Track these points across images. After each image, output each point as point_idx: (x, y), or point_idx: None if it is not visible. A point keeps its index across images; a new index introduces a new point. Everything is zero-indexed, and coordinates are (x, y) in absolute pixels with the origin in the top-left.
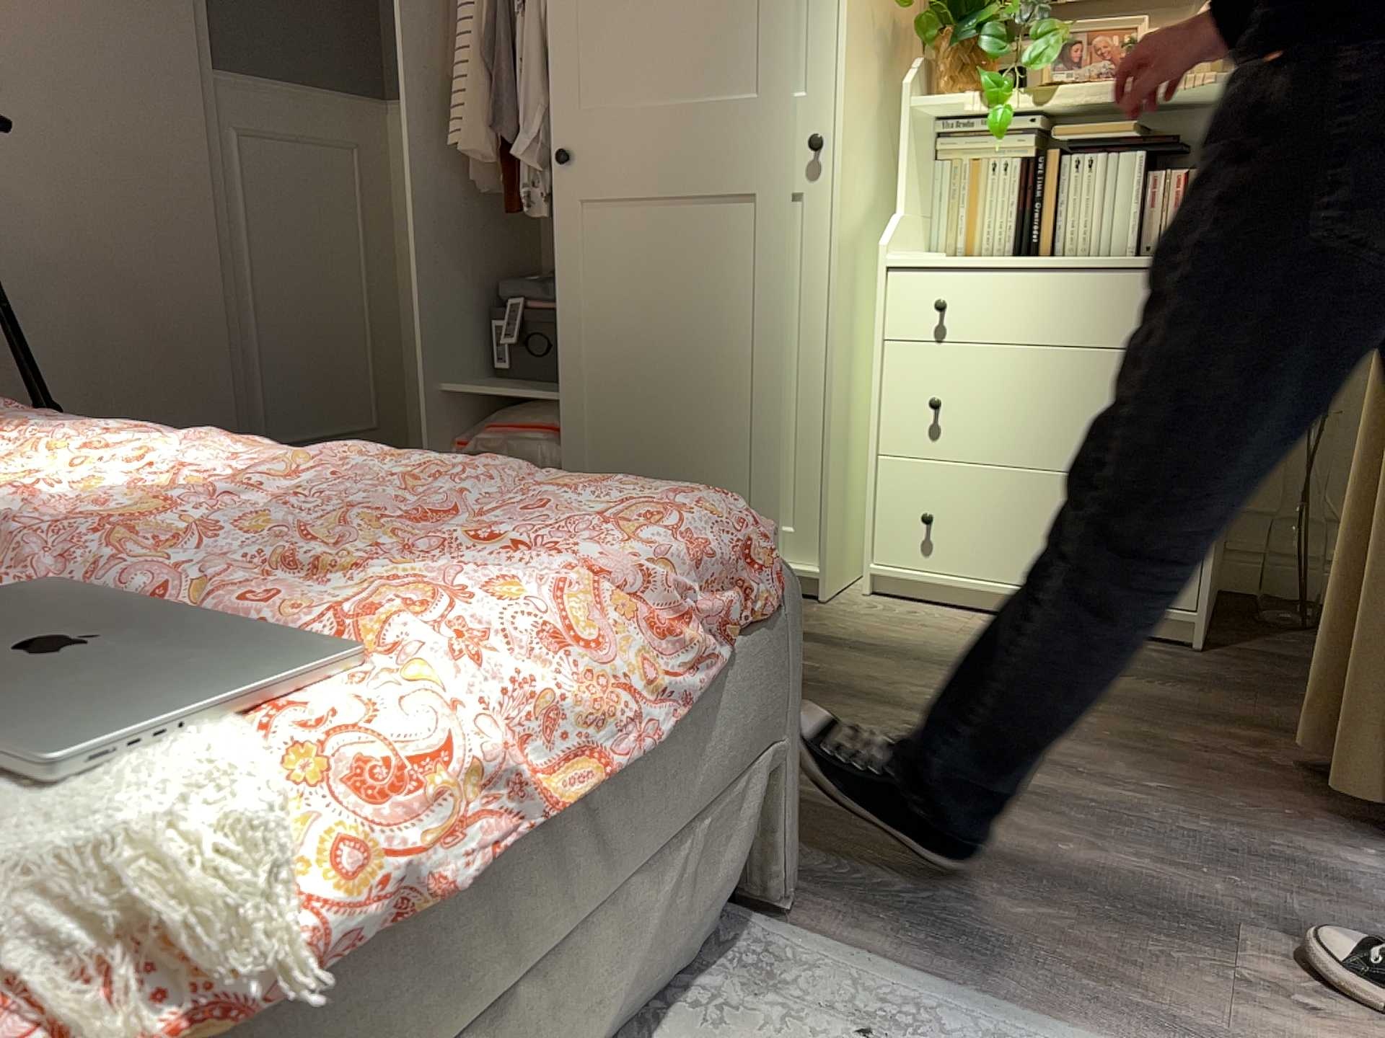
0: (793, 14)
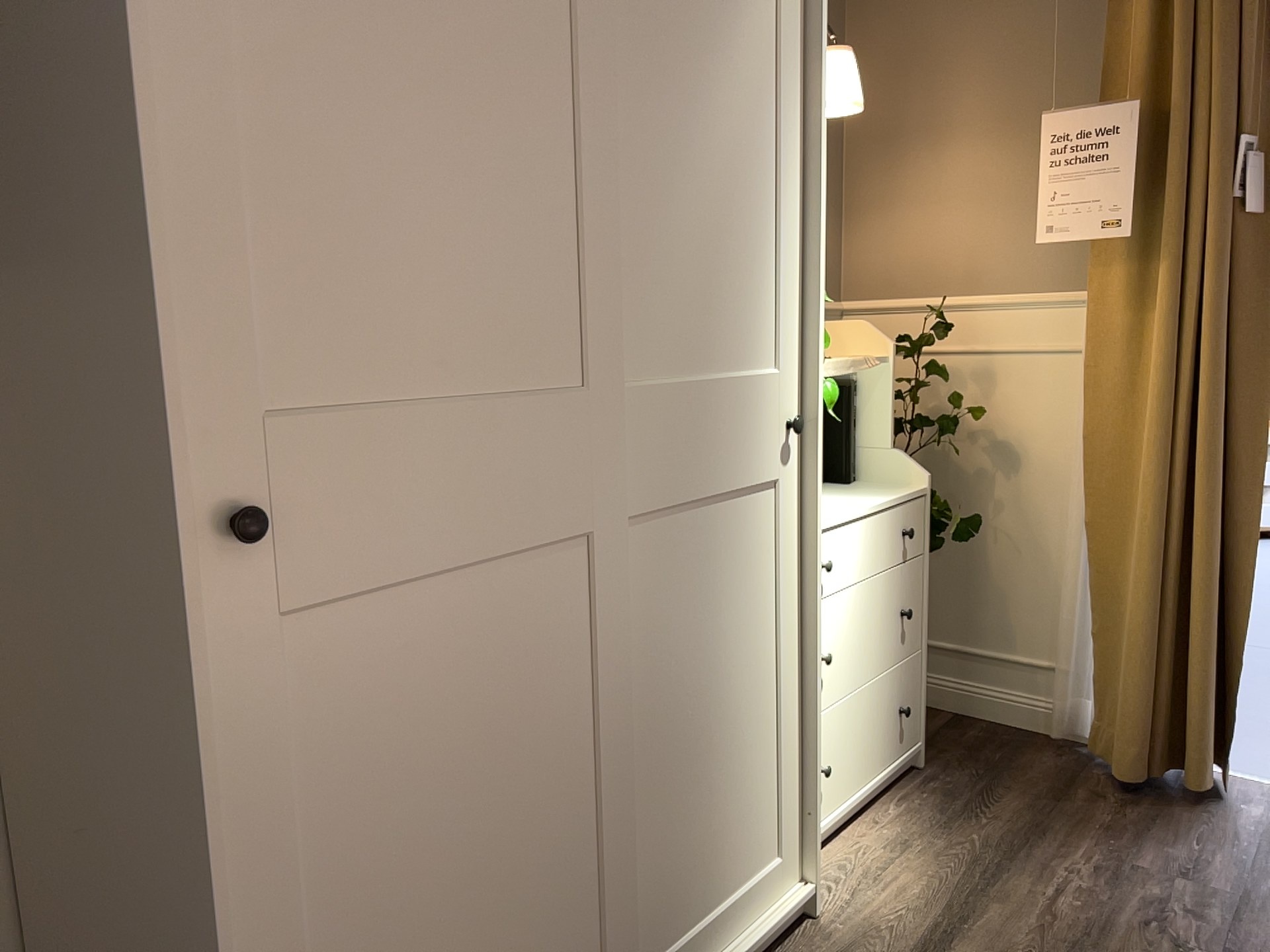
0: (768, 278)
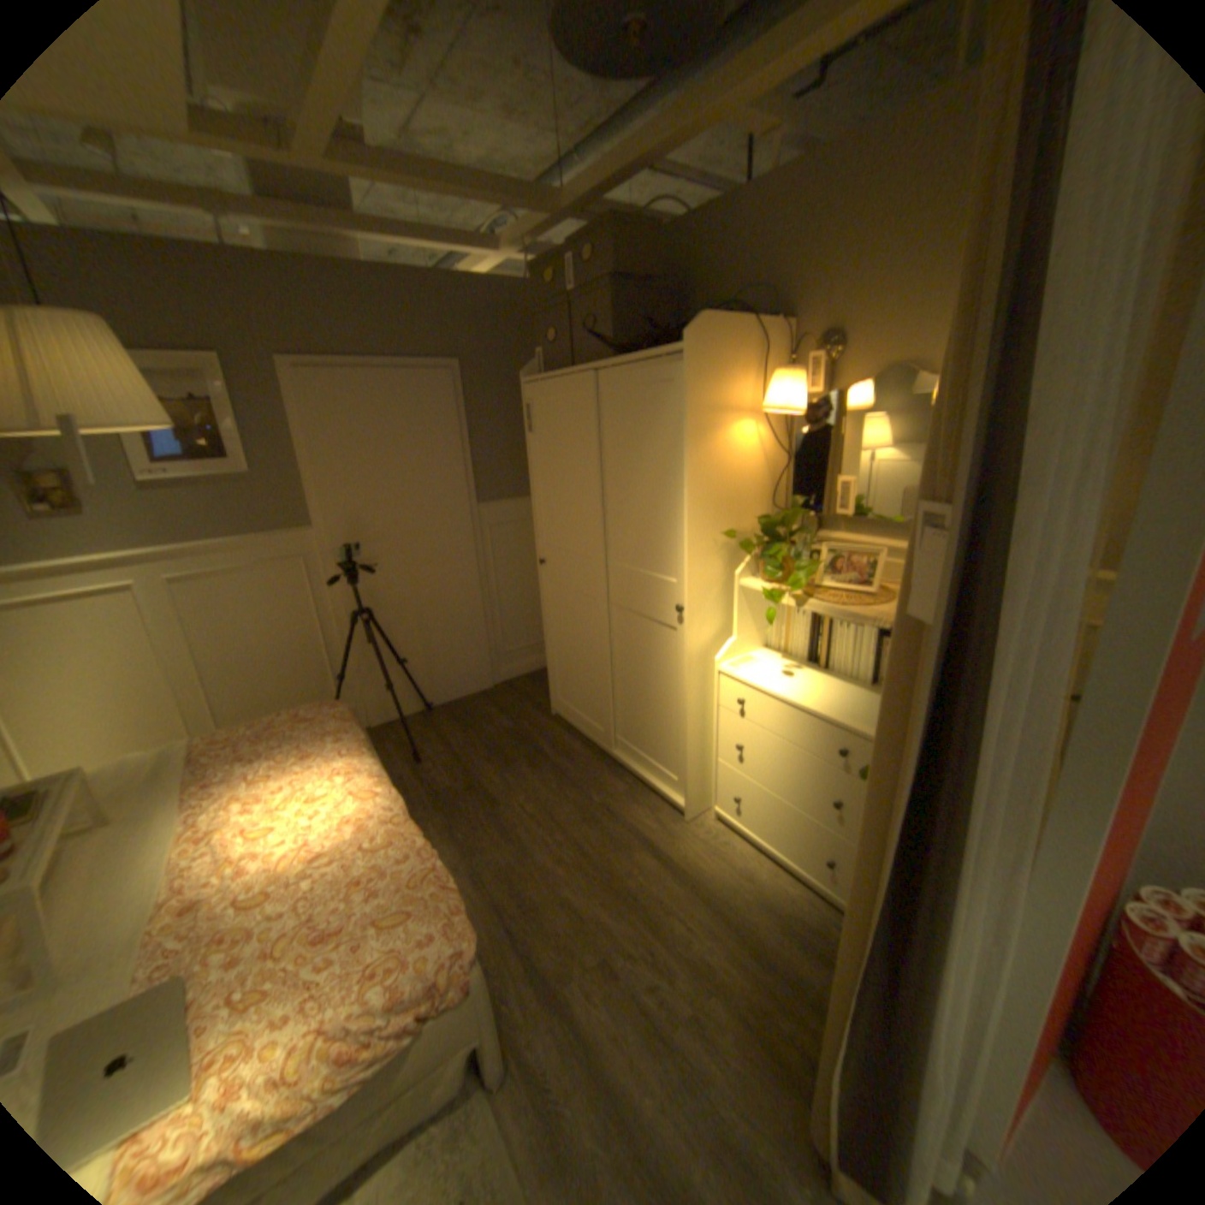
0: (671, 543)
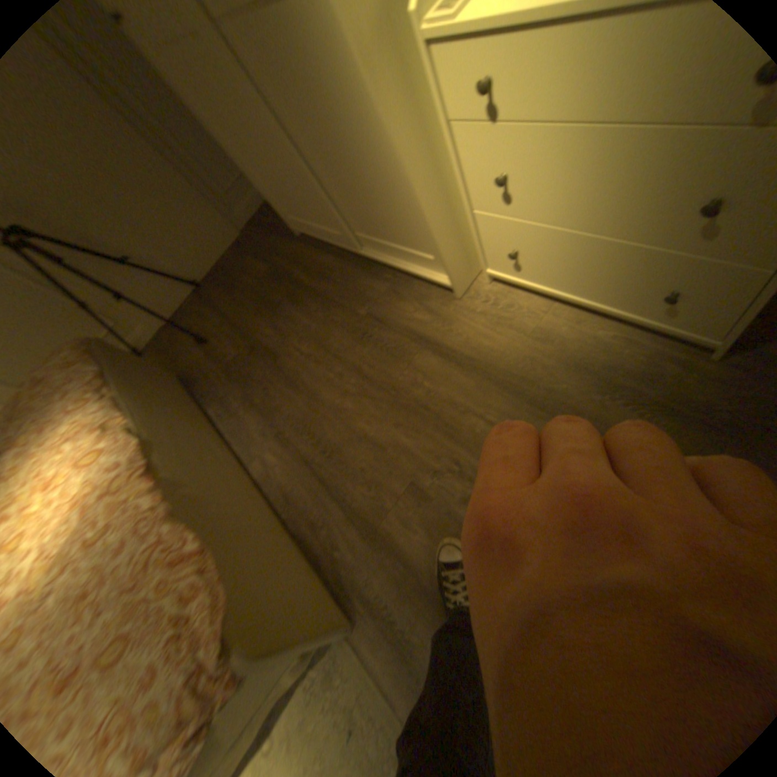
0: None
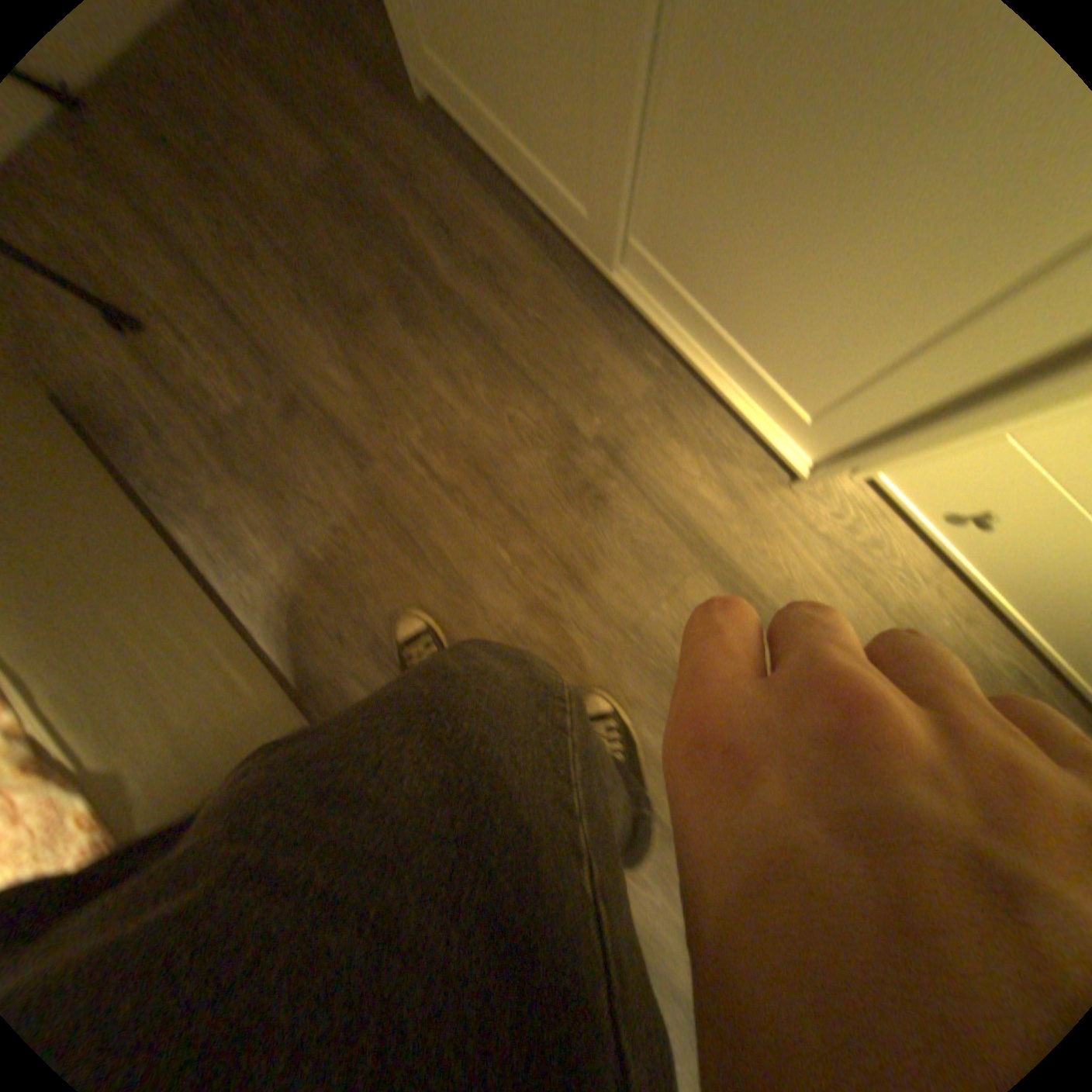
0: None
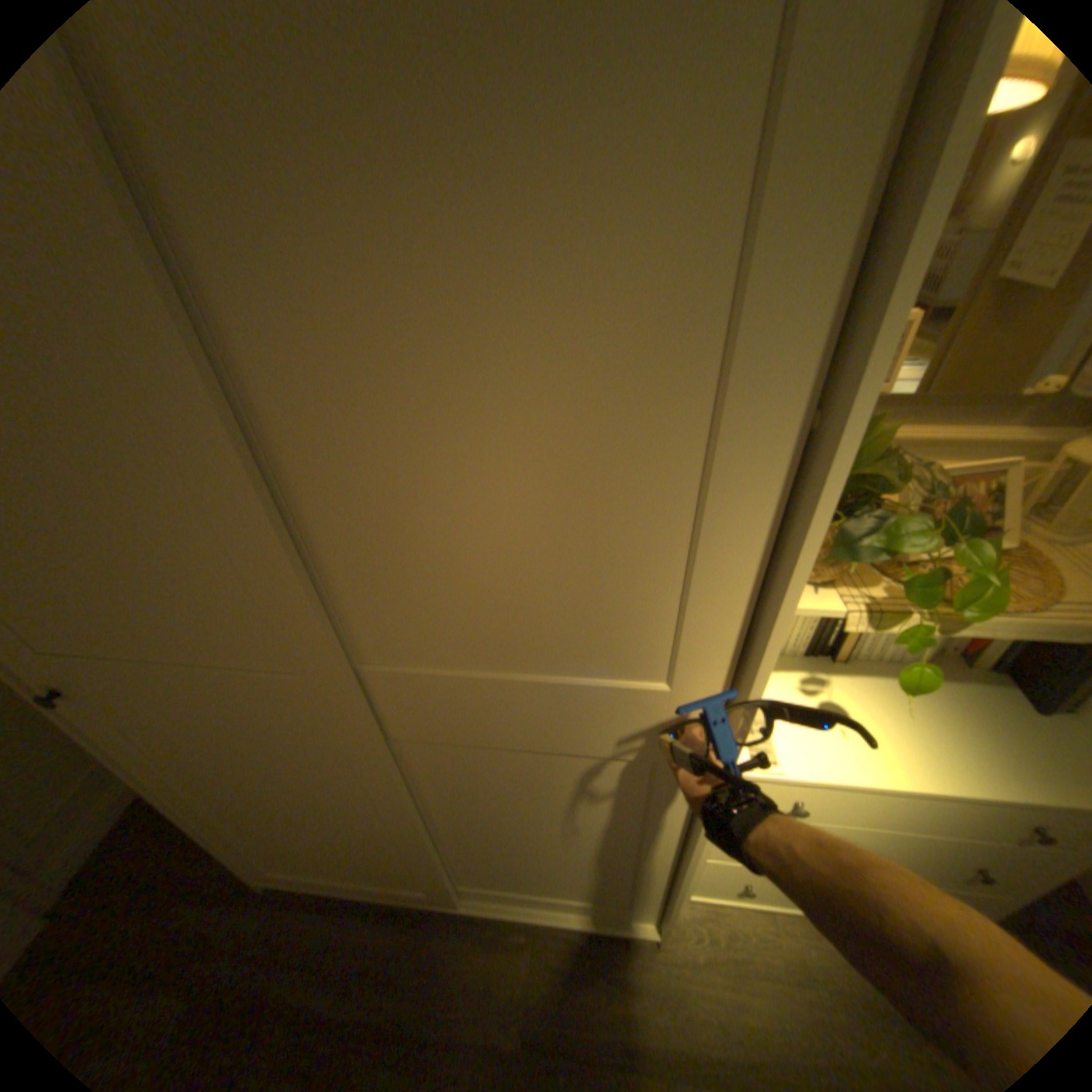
0: (657, 603)
